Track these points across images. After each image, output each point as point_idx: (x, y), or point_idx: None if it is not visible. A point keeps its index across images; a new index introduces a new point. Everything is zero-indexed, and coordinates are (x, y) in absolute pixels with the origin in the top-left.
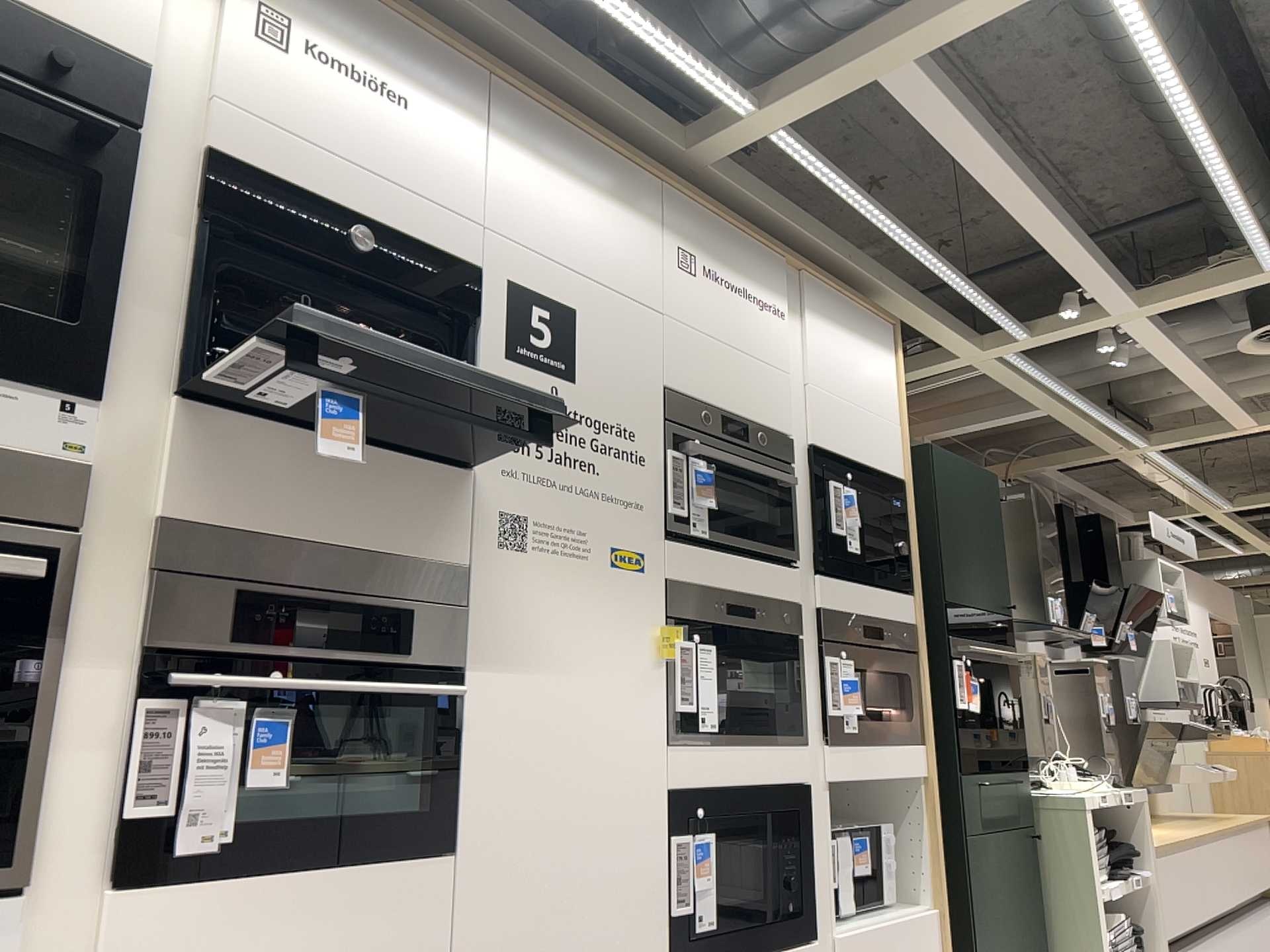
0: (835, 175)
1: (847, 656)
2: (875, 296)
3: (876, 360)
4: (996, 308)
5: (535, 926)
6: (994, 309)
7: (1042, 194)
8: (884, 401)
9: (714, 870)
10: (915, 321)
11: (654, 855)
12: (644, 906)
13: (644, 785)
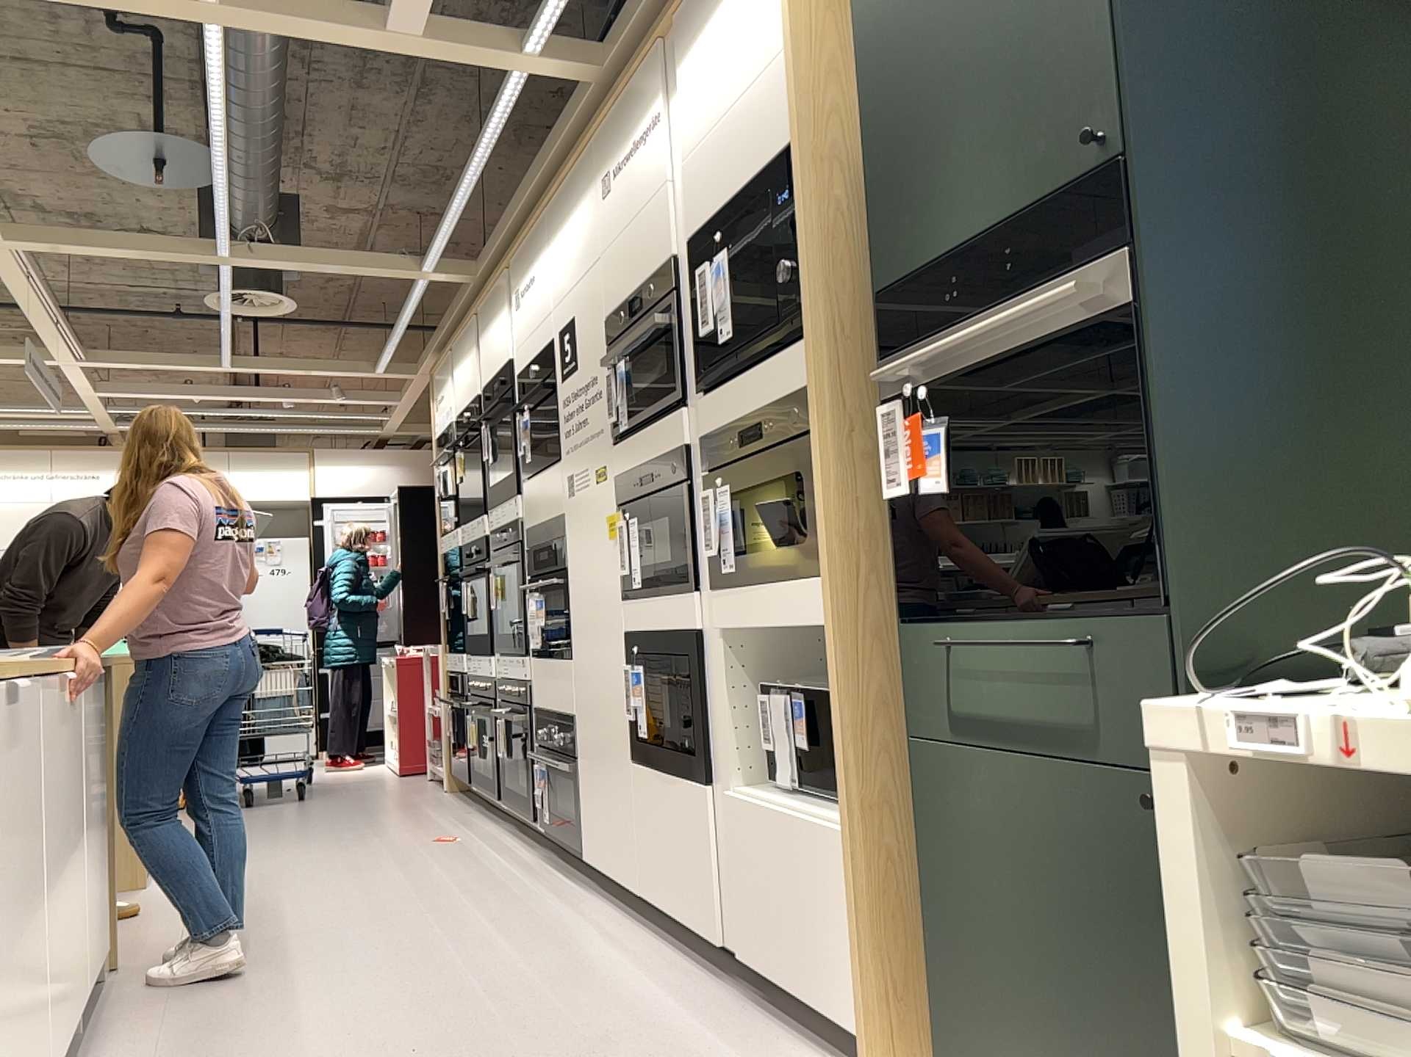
0: None
1: (725, 482)
2: None
3: None
4: None
5: (590, 704)
6: None
7: None
8: (766, 40)
9: (644, 696)
10: None
11: (621, 677)
12: (620, 709)
13: (615, 629)
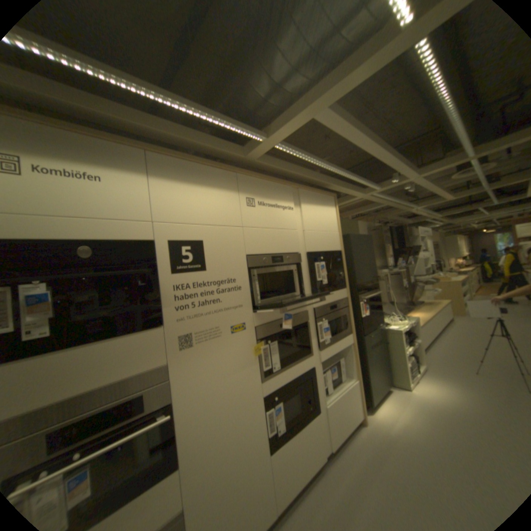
0: (305, 154)
1: (325, 320)
2: (328, 186)
3: (329, 212)
4: (370, 182)
5: (216, 472)
6: (369, 183)
7: (387, 145)
8: (333, 226)
9: (282, 414)
10: (342, 191)
11: (260, 422)
12: (258, 440)
13: (254, 402)
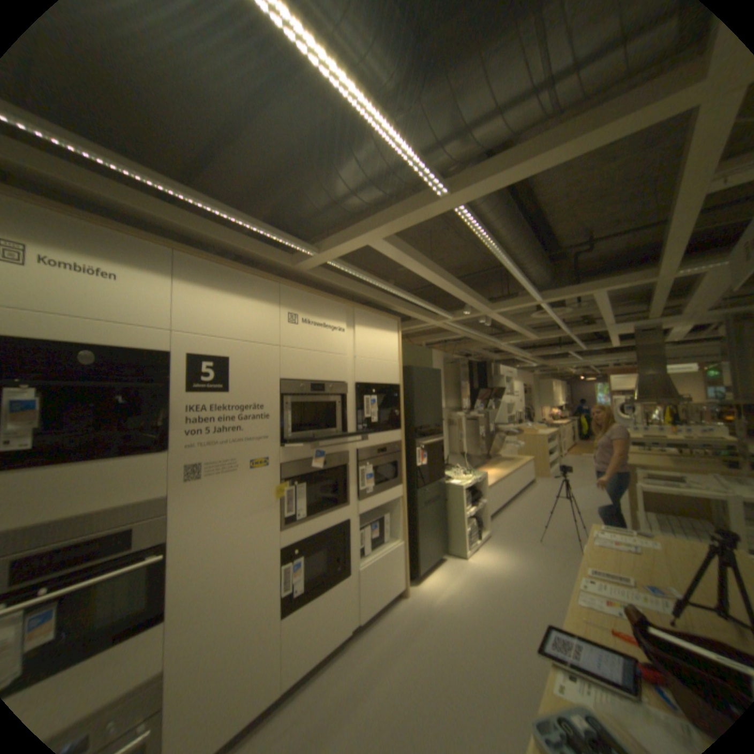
0: (361, 274)
1: (368, 465)
2: (391, 308)
3: (389, 338)
4: (440, 311)
5: (209, 631)
6: (439, 311)
7: (451, 278)
8: (391, 355)
9: (301, 571)
10: (409, 315)
11: (272, 578)
12: (267, 599)
13: (267, 552)
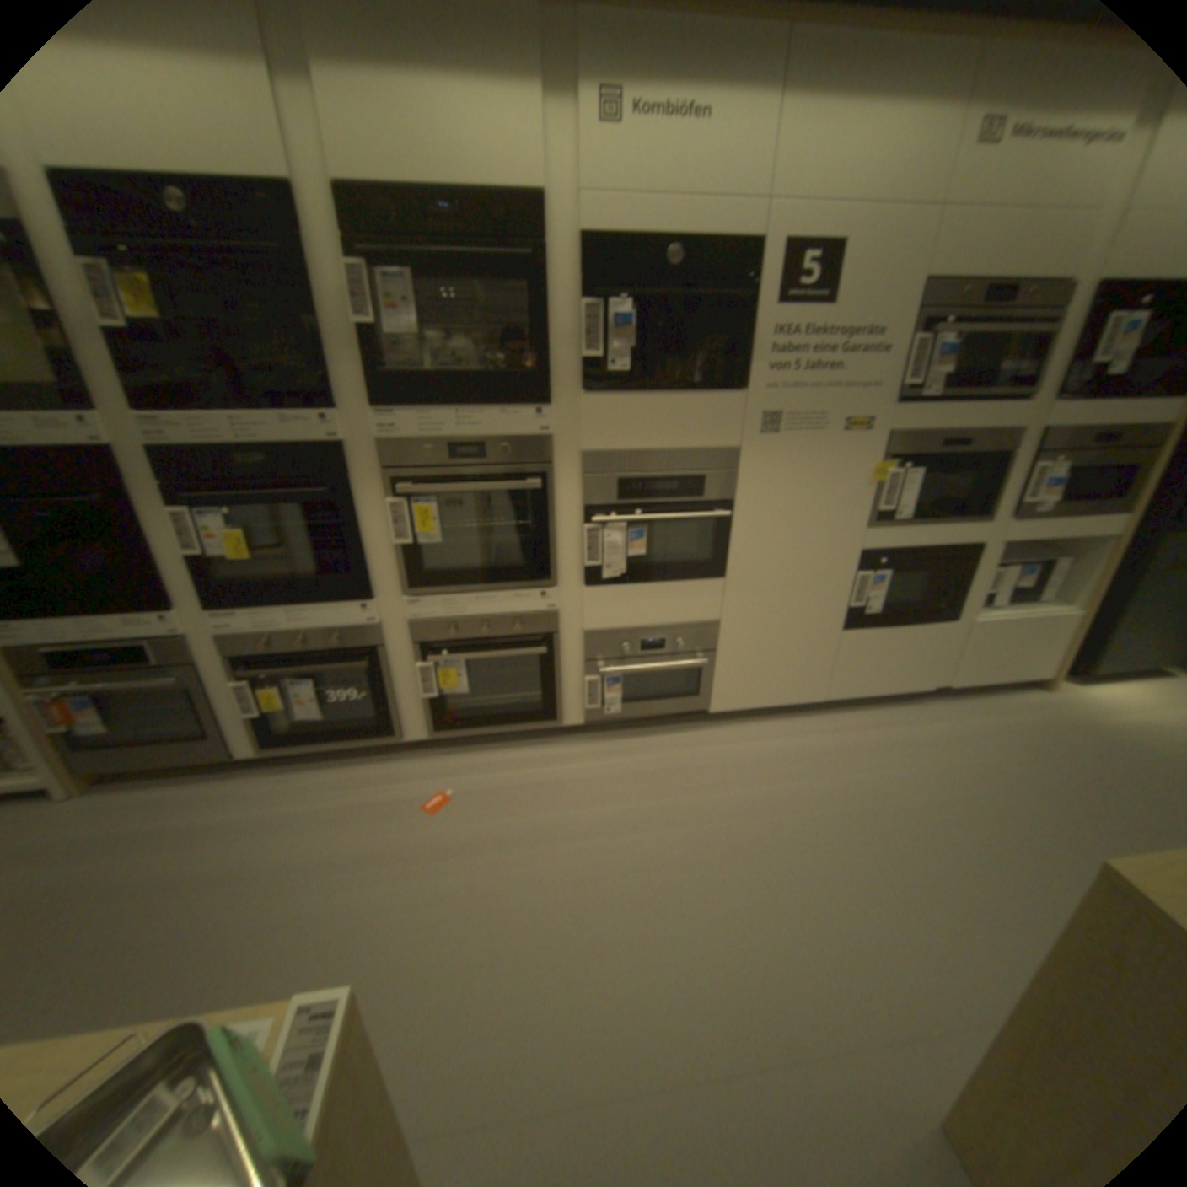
0: None
1: (1065, 460)
2: None
3: None
4: None
5: (765, 605)
6: None
7: None
8: None
9: (886, 587)
10: None
11: (844, 579)
12: (833, 601)
13: (845, 548)
